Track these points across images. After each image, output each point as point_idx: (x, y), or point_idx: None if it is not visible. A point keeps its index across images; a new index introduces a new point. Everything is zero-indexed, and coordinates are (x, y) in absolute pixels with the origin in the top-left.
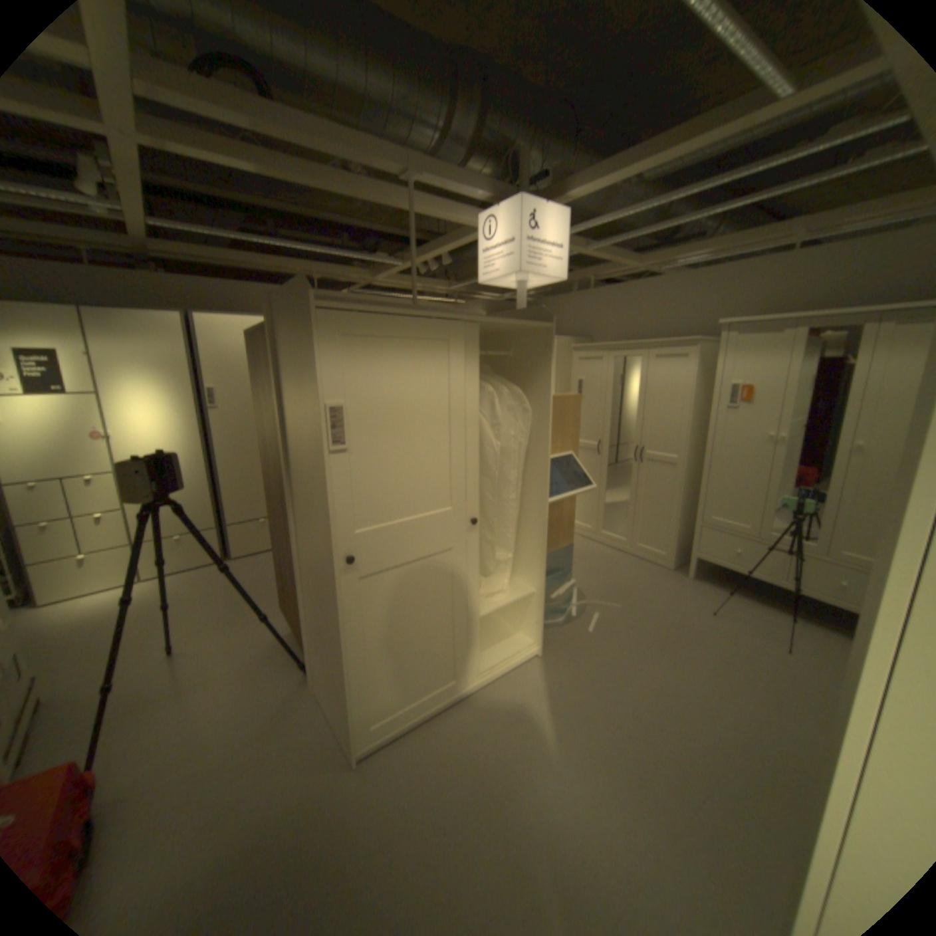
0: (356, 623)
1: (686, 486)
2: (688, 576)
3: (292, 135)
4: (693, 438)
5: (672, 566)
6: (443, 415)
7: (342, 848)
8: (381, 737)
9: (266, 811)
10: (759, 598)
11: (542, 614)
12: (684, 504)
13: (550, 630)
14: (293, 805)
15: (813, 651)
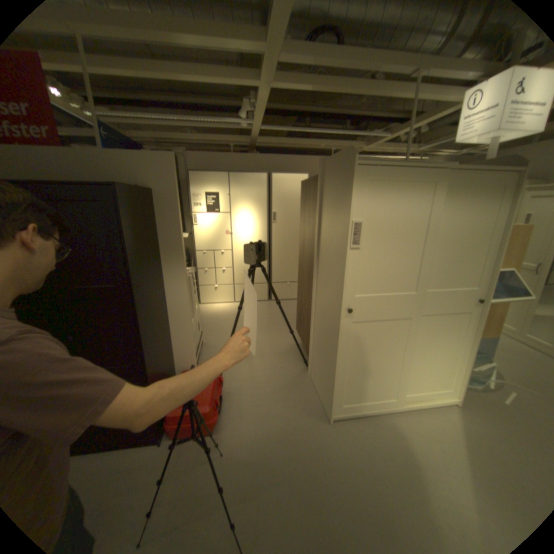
0: (346, 347)
1: None
2: None
3: (350, 63)
4: None
5: None
6: (422, 232)
7: (324, 461)
8: (348, 414)
9: (288, 425)
10: None
11: (468, 379)
12: None
13: (470, 392)
14: (300, 428)
15: None
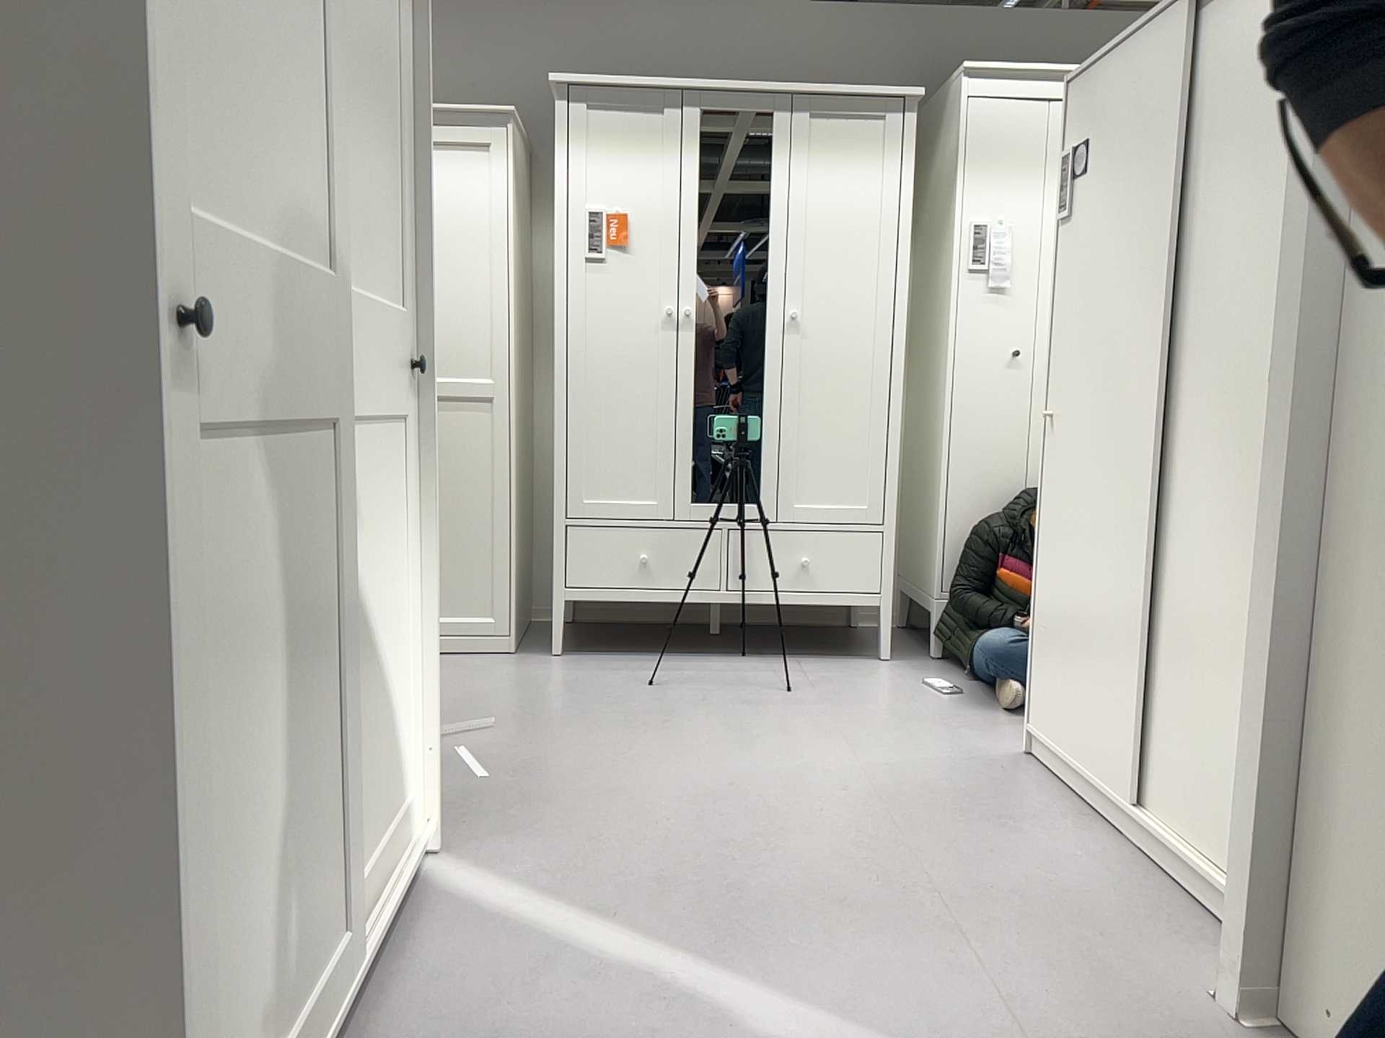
0: (173, 654)
1: (516, 446)
2: (545, 652)
3: None
4: (517, 333)
5: (510, 640)
6: None
7: None
8: None
9: None
10: (677, 649)
11: (433, 714)
12: (516, 487)
13: None
14: None
15: (804, 679)
